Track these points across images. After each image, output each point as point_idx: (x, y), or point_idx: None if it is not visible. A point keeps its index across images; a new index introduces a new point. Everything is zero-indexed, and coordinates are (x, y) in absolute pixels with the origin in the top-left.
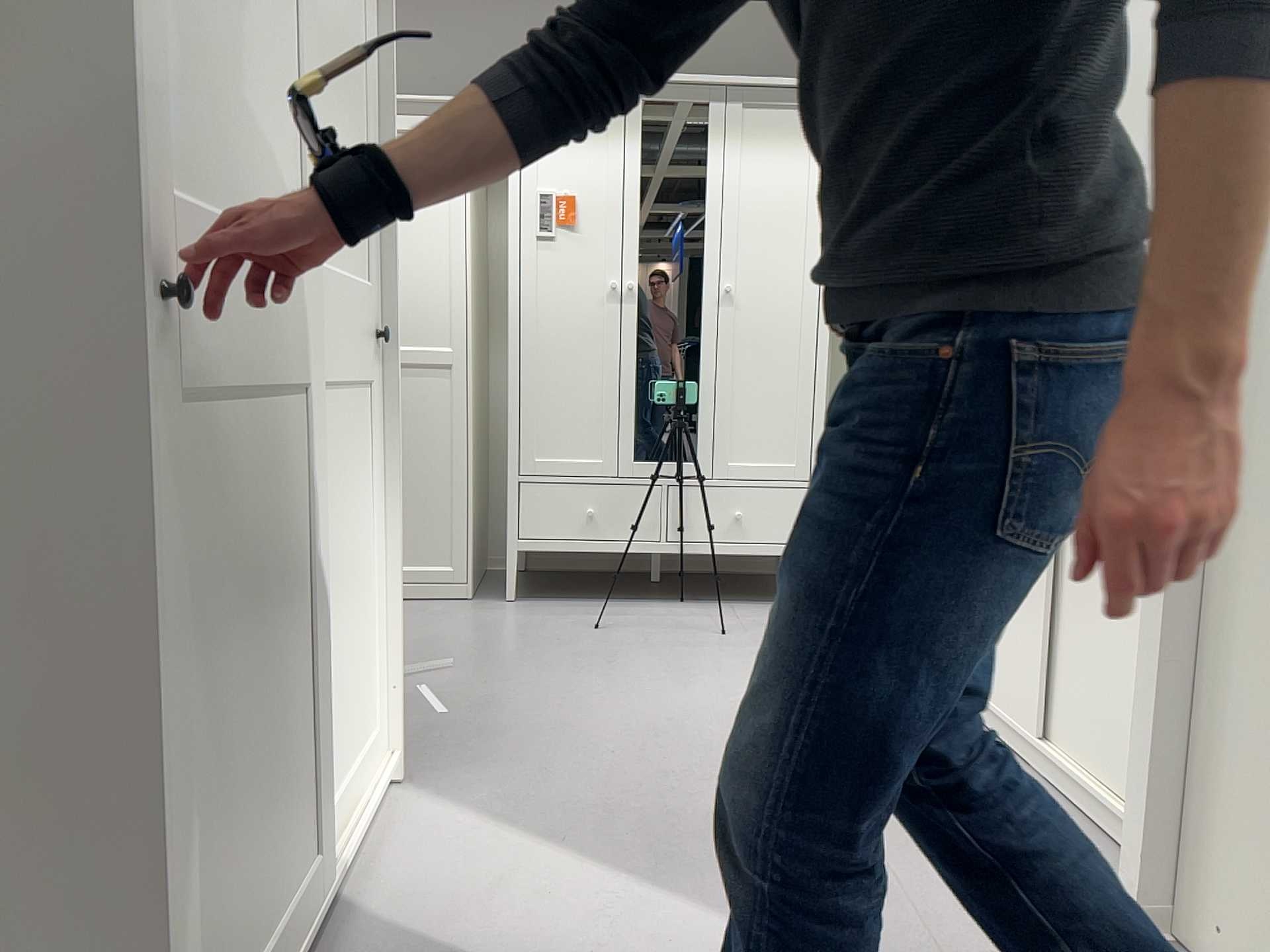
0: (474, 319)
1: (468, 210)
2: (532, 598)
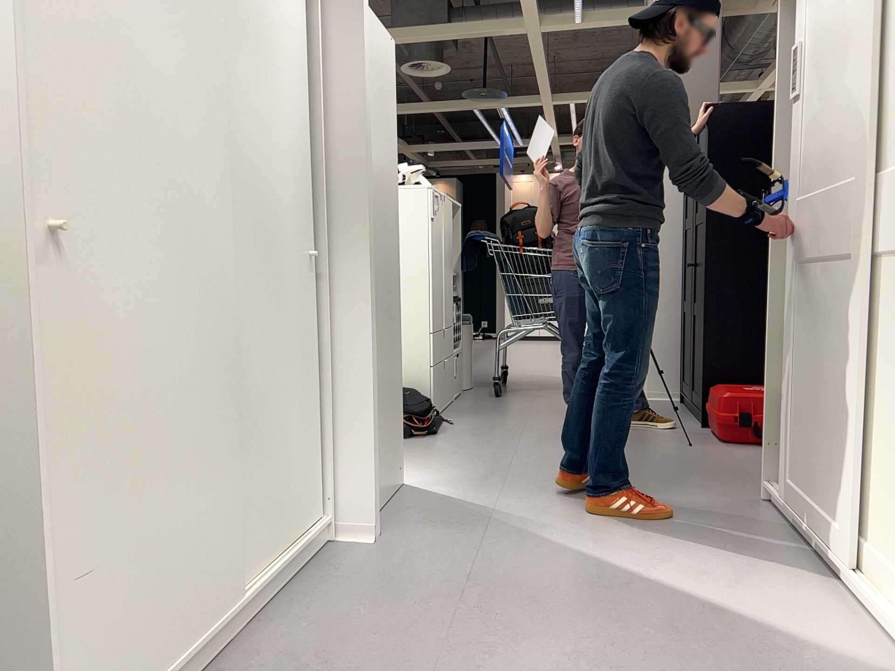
0: None
1: None
2: None
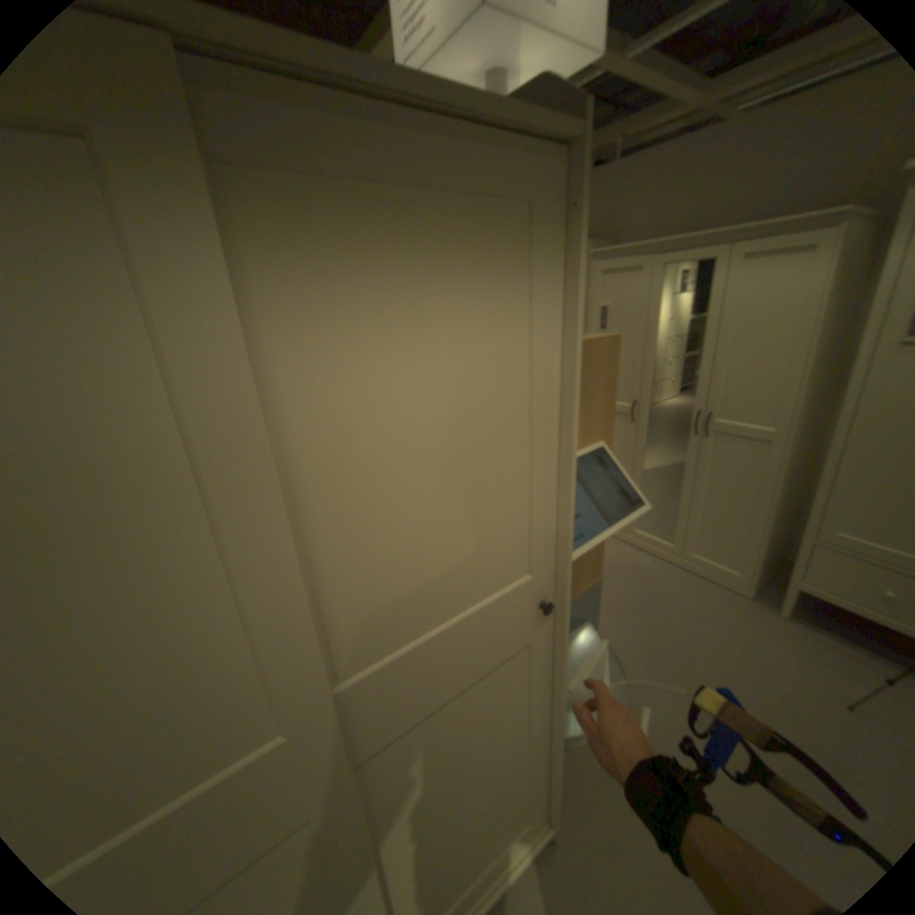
0: (803, 407)
1: (817, 318)
2: (807, 622)
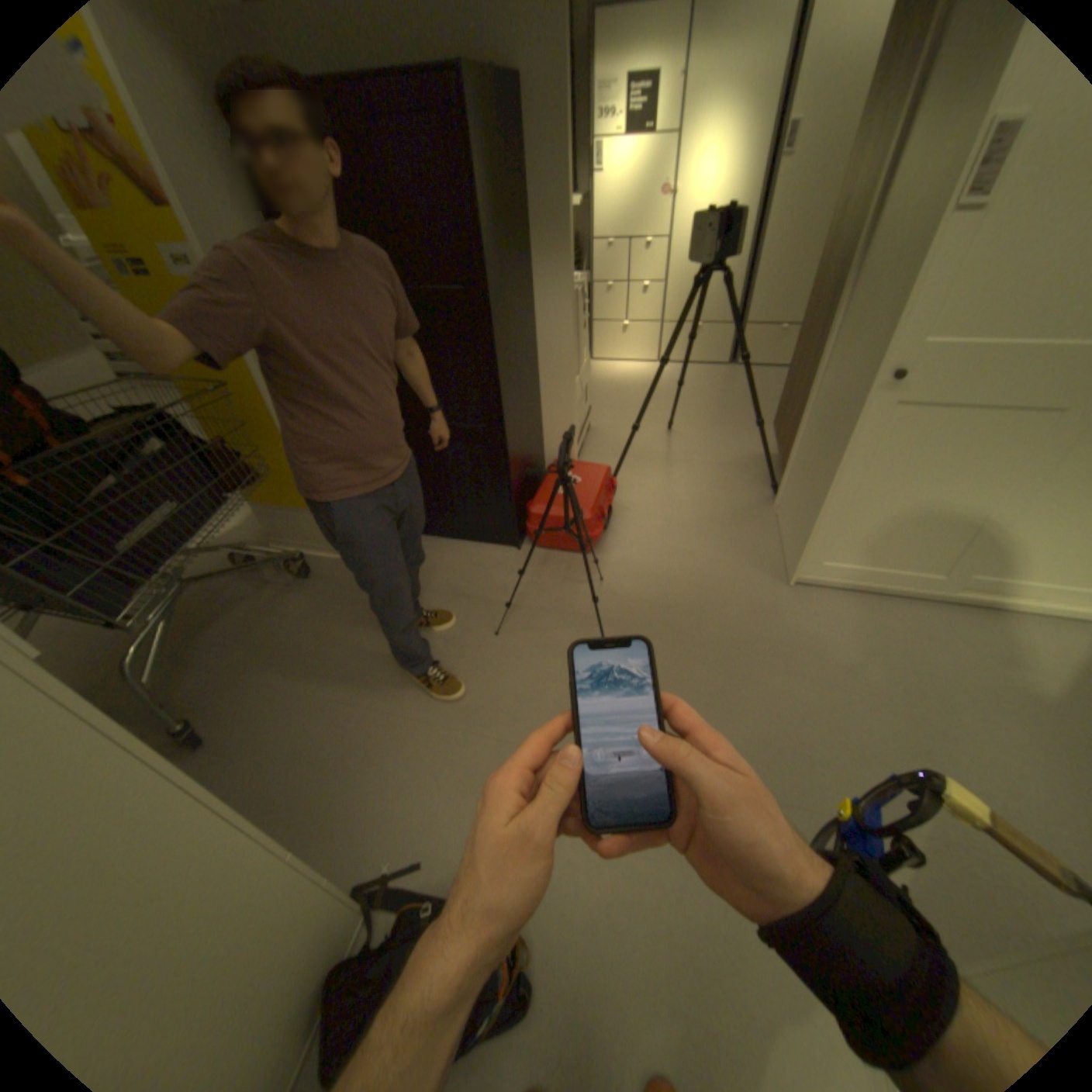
0: None
1: None
2: None
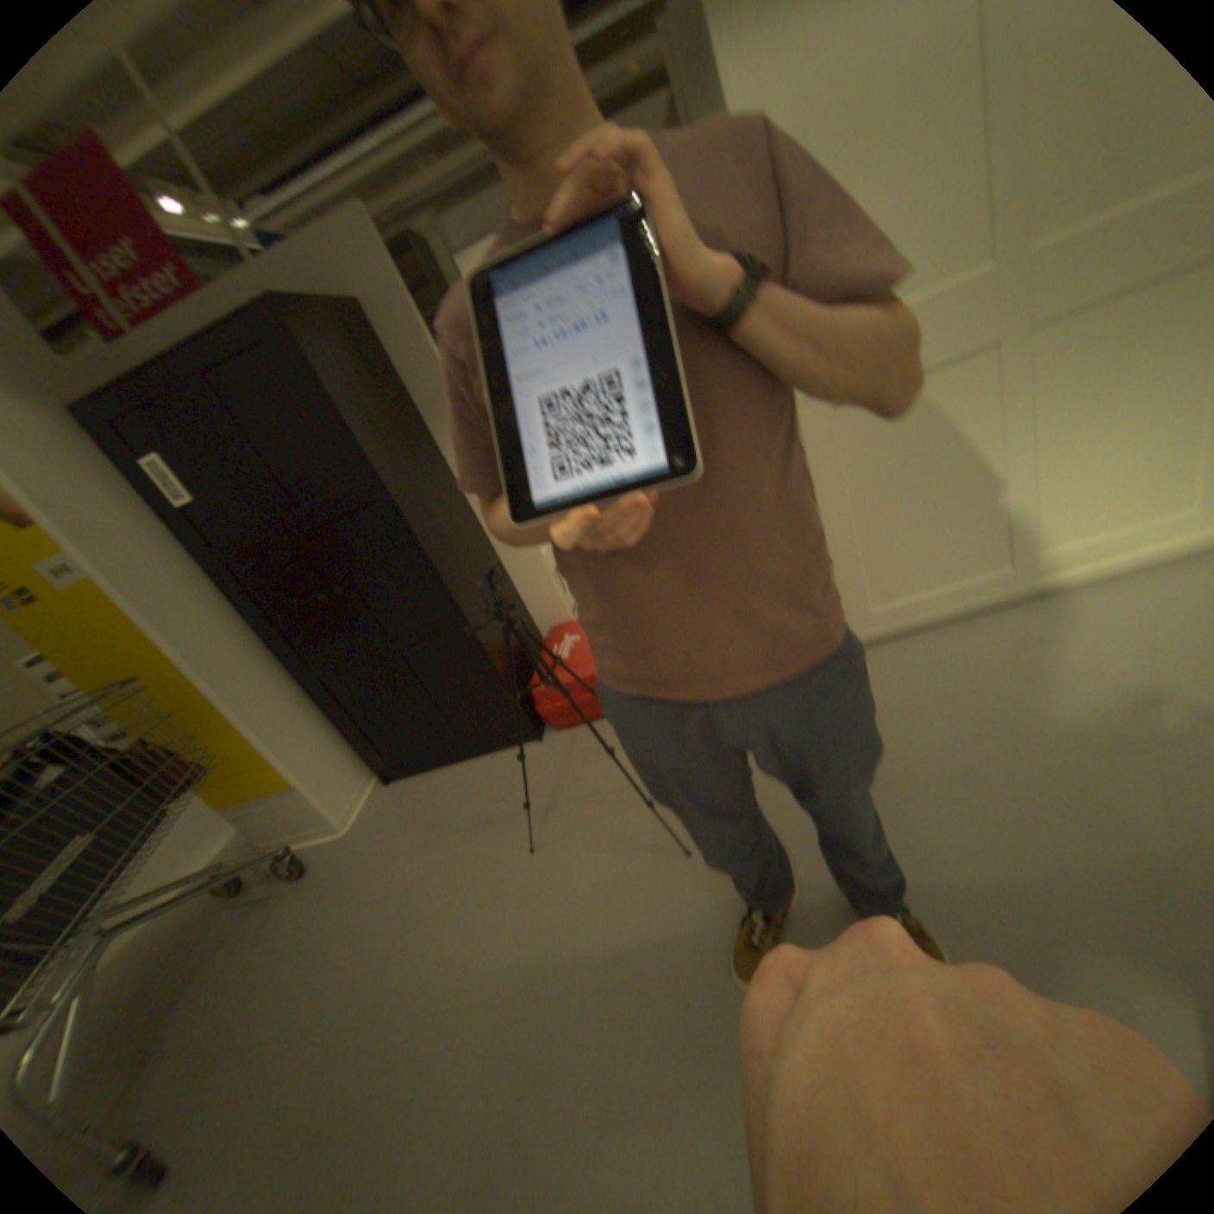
0: None
1: None
2: None
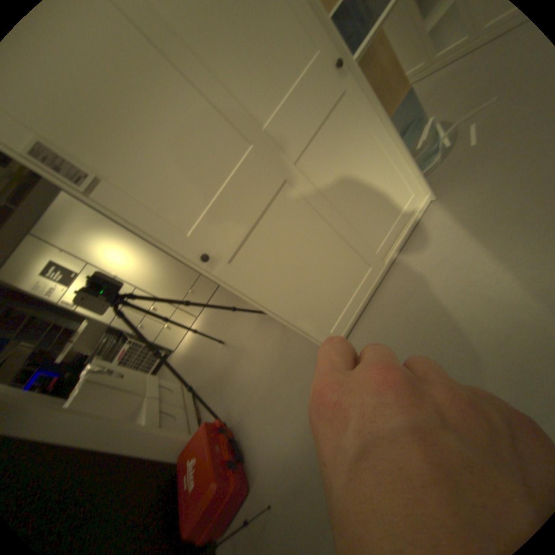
0: None
1: None
2: None
